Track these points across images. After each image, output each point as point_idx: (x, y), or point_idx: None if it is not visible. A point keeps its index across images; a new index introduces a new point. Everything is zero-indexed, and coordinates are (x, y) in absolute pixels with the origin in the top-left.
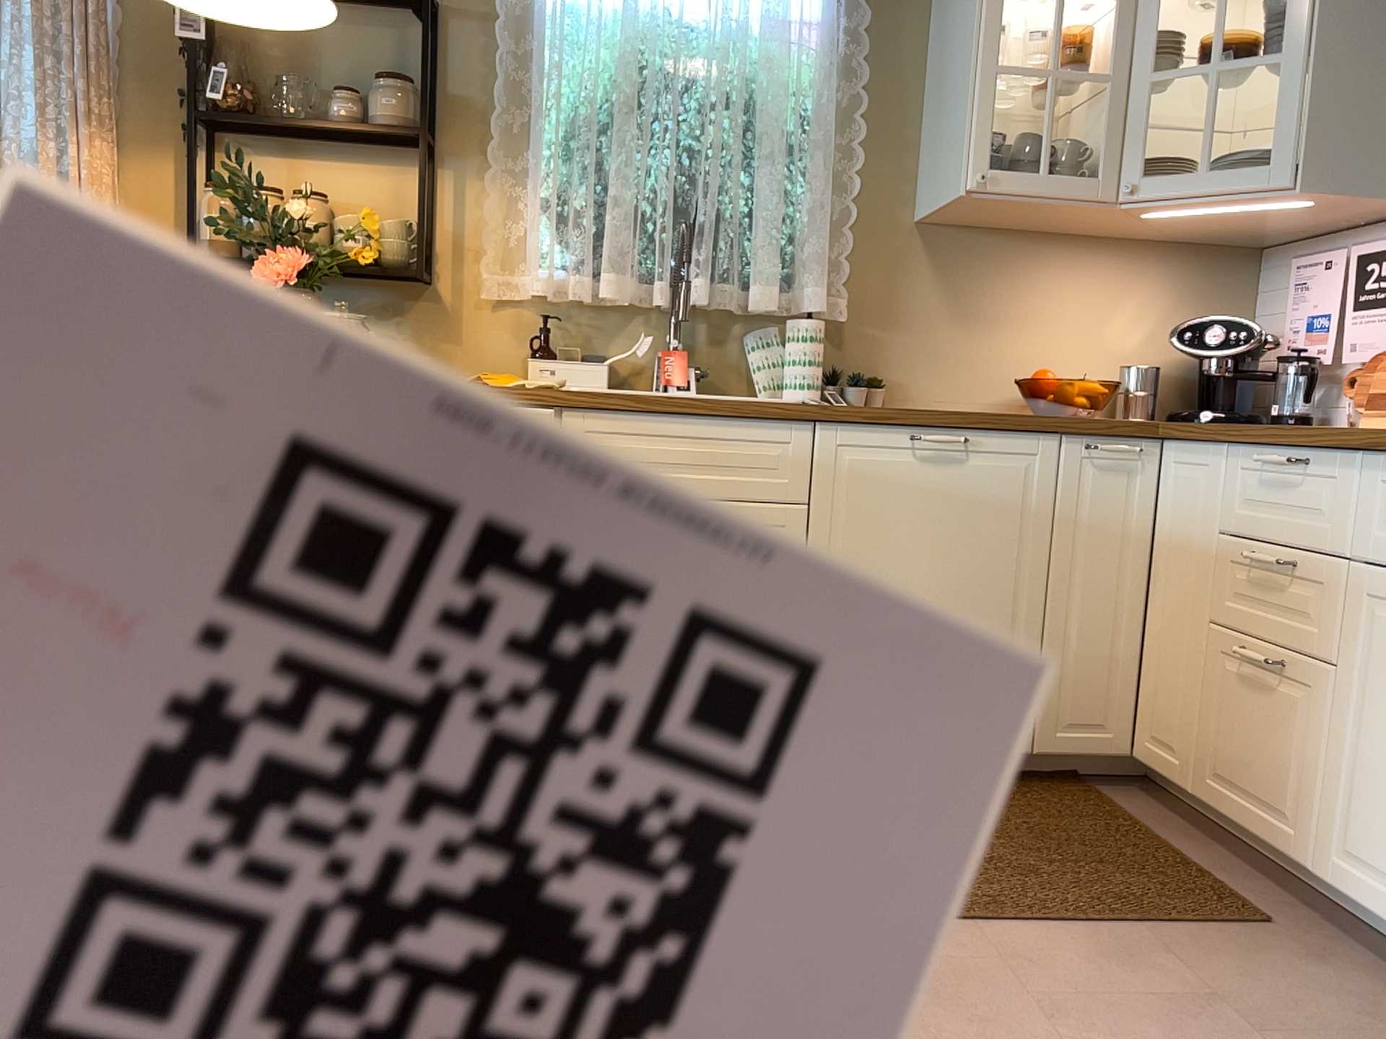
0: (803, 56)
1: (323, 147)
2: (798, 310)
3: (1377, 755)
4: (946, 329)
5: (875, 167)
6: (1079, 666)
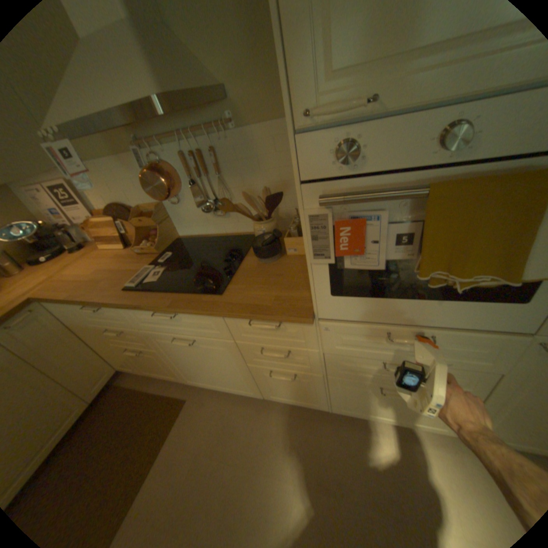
0: None
1: None
2: None
3: (181, 365)
4: None
5: None
6: (79, 375)
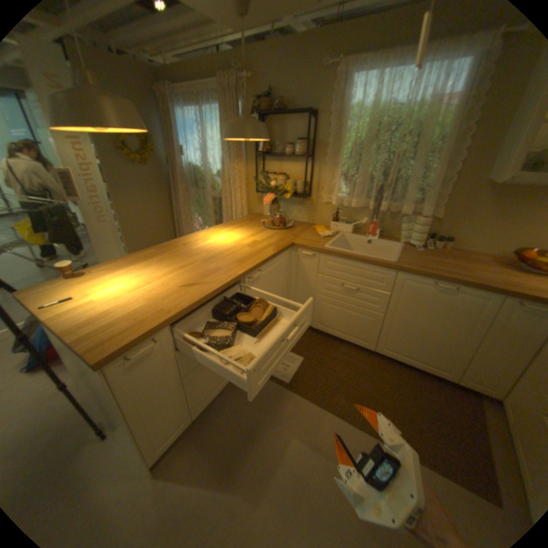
0: (445, 112)
1: (285, 158)
2: (421, 213)
3: None
4: (490, 222)
5: (474, 155)
6: (487, 369)
